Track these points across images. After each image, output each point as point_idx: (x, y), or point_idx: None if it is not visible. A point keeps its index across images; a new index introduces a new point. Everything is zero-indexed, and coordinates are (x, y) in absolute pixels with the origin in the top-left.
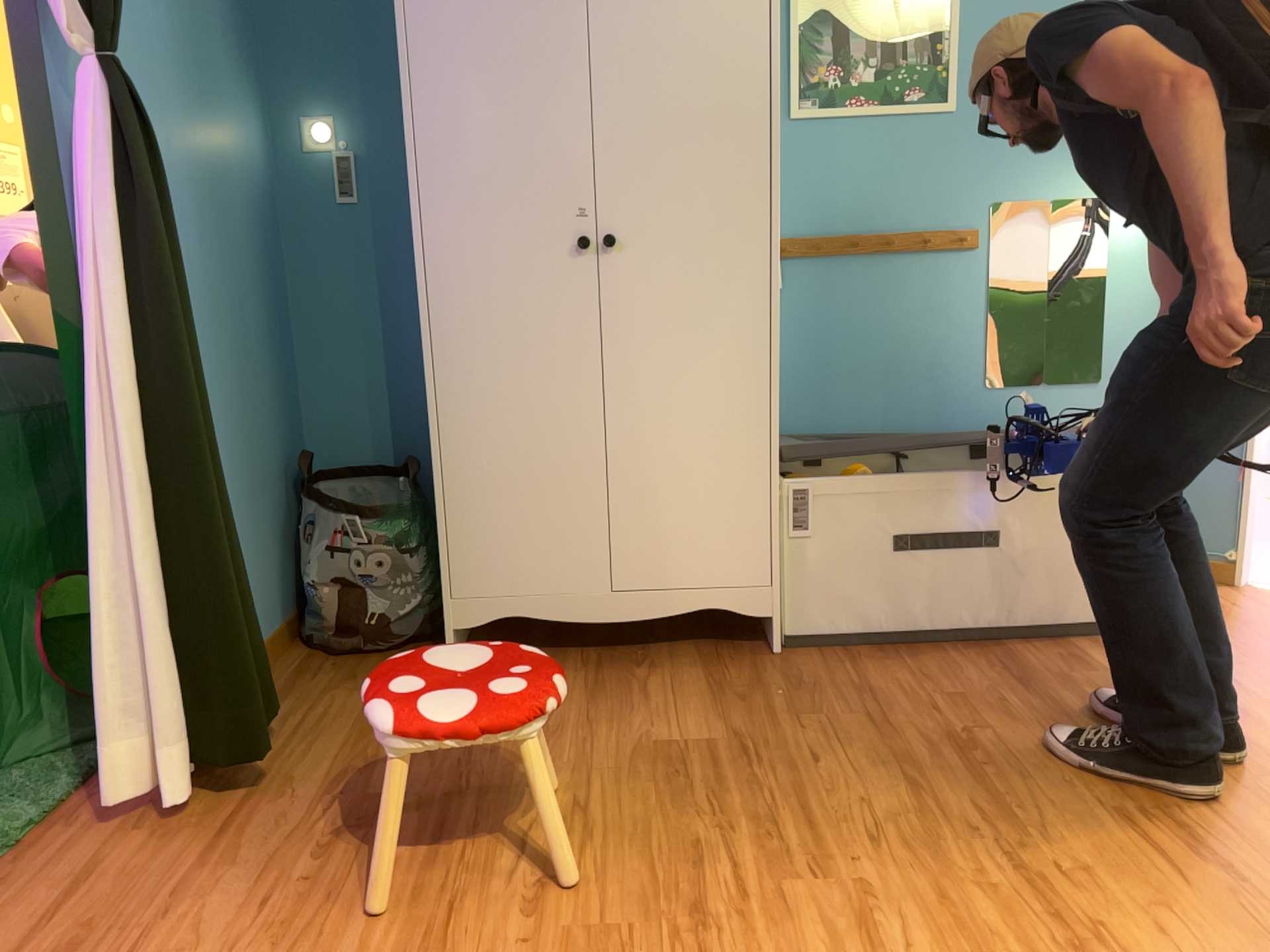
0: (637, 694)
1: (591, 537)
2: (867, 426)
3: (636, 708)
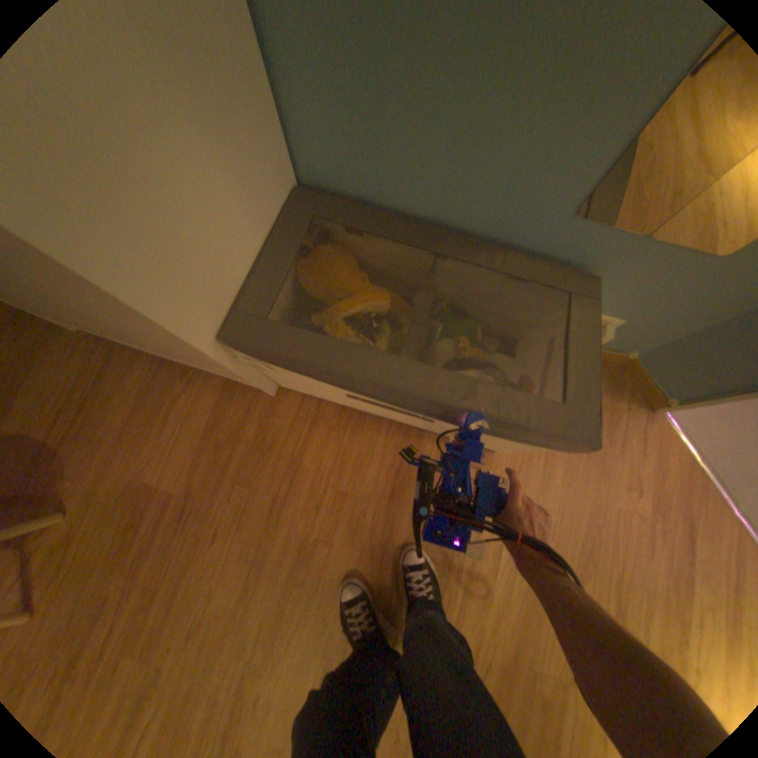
0: (165, 415)
1: (90, 327)
2: (422, 208)
3: (155, 435)
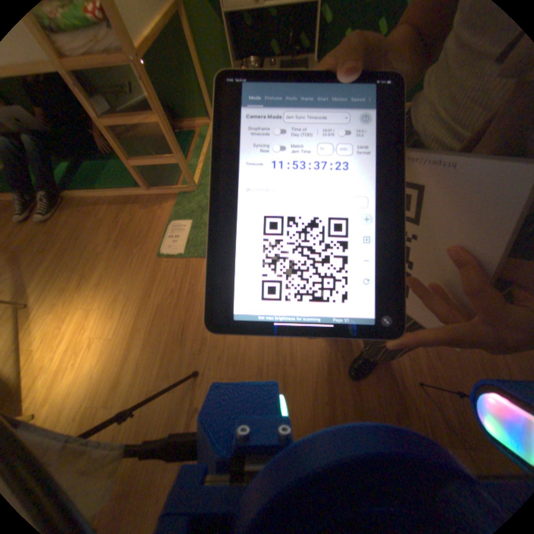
0: None
1: None
2: None
3: None
